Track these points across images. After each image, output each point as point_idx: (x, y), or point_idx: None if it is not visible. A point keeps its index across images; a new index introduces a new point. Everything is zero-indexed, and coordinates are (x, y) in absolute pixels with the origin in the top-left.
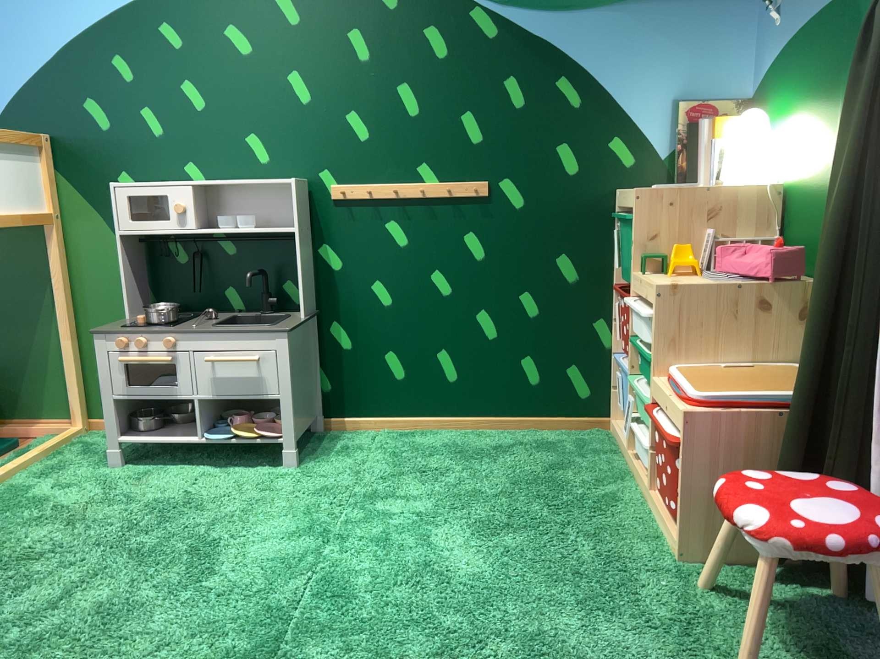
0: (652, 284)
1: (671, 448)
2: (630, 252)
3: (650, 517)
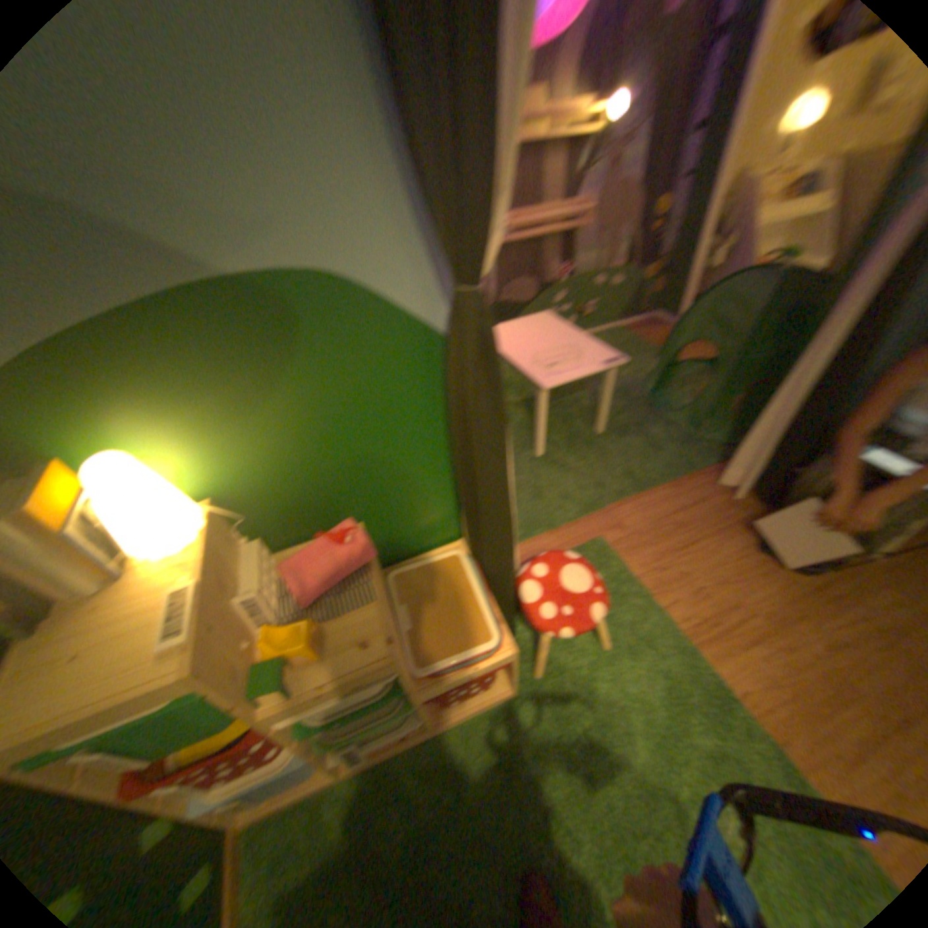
0: (366, 670)
1: (478, 684)
2: (215, 718)
3: (455, 729)
